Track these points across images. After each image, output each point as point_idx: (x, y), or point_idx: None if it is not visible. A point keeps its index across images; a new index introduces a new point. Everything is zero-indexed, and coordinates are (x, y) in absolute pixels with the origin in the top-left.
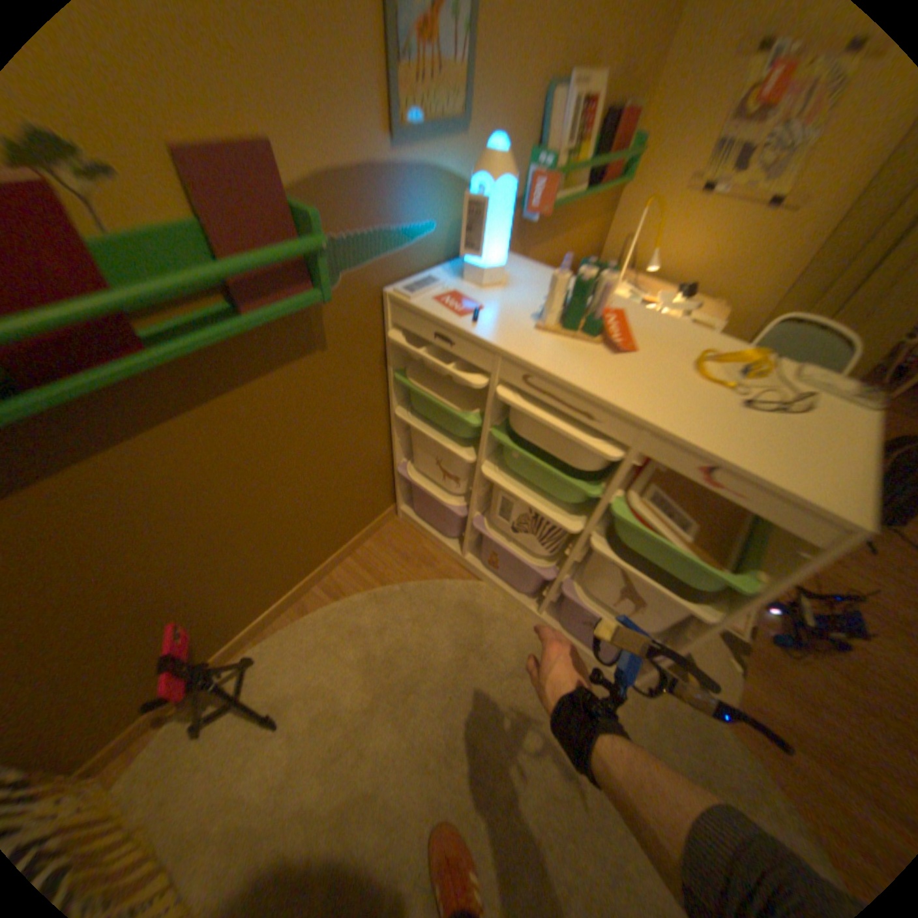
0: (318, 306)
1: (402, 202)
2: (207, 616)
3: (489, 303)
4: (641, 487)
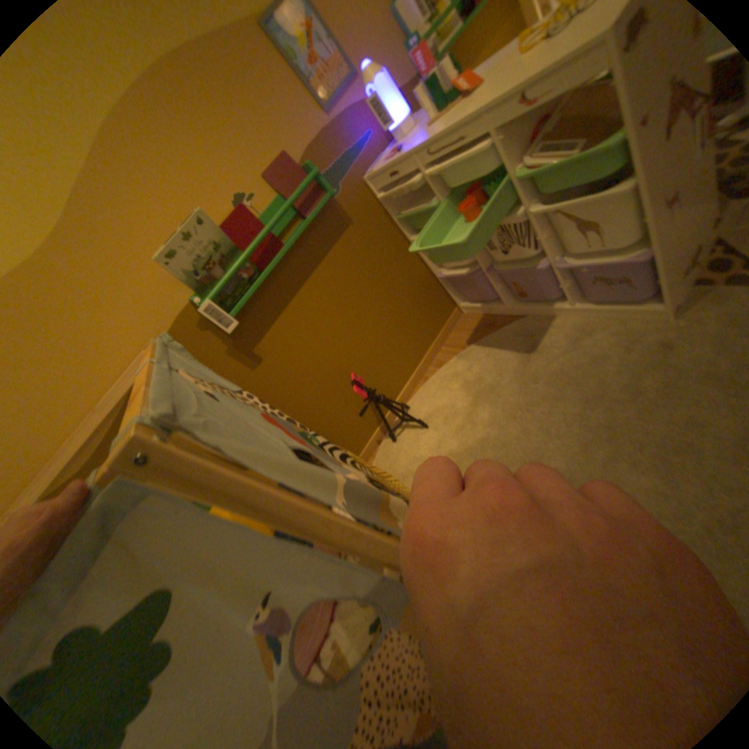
0: (336, 204)
1: (345, 132)
2: (372, 382)
3: (408, 138)
4: (533, 150)
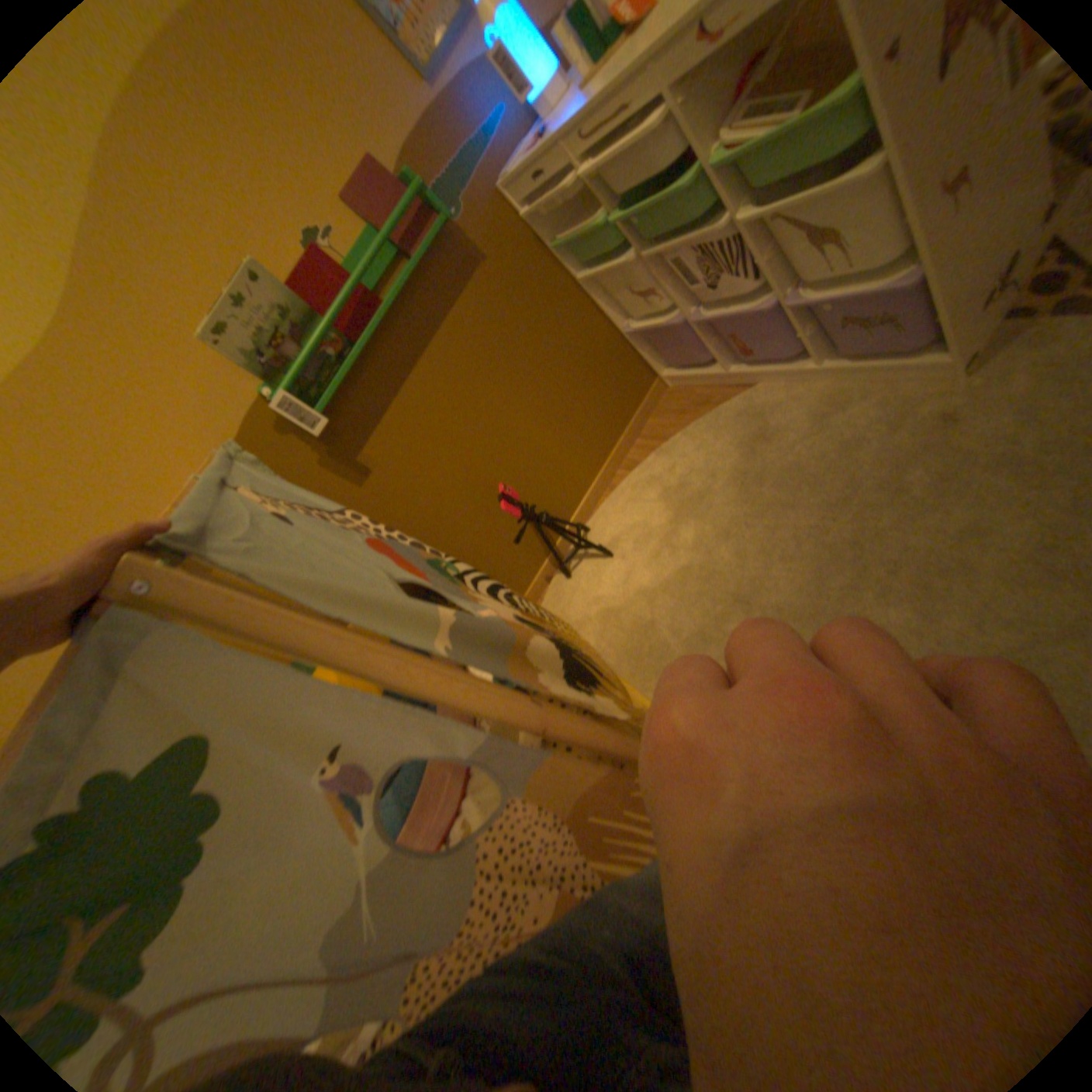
0: (457, 230)
1: (462, 111)
2: (534, 496)
3: (556, 112)
4: (735, 117)
